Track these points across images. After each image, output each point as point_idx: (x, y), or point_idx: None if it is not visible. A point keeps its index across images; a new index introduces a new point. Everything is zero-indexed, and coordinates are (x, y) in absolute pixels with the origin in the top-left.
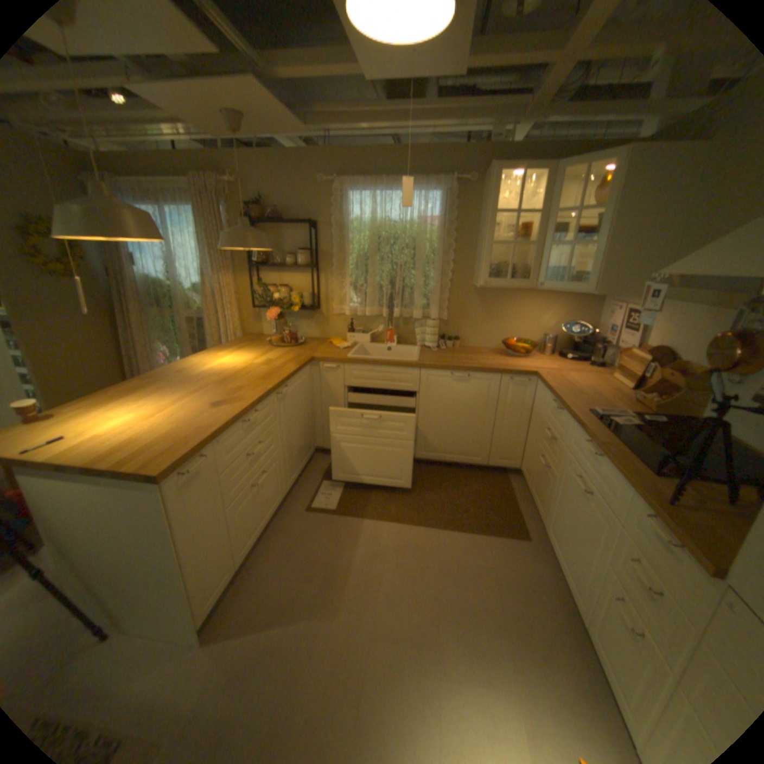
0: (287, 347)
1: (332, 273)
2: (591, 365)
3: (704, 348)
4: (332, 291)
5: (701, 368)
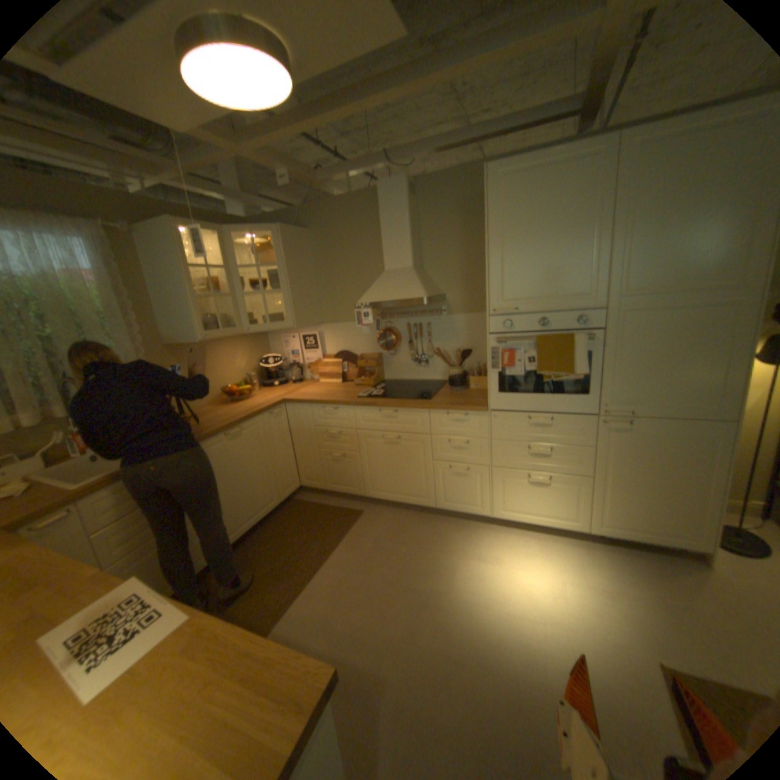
0: None
1: None
2: (294, 384)
3: (366, 345)
4: None
5: (370, 355)
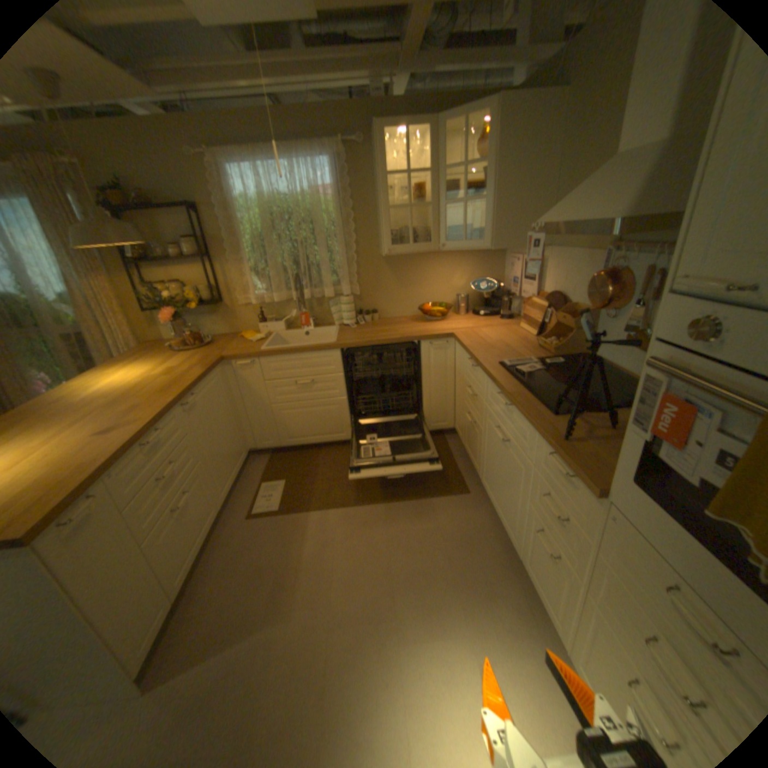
0: (192, 349)
1: (228, 260)
2: (500, 318)
3: (586, 289)
4: (233, 280)
5: (586, 307)
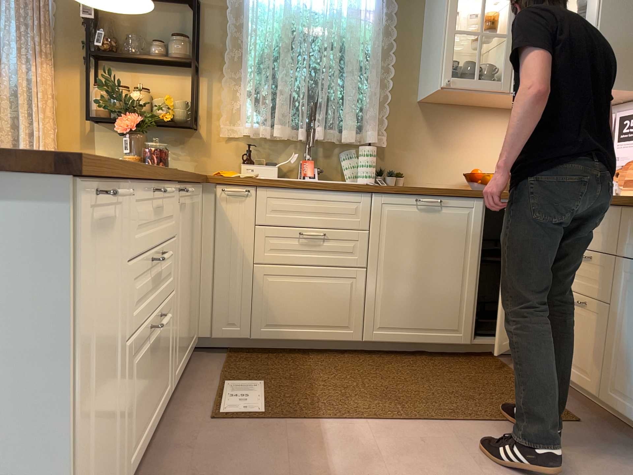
0: None
1: (221, 77)
2: None
3: None
4: (220, 103)
5: None
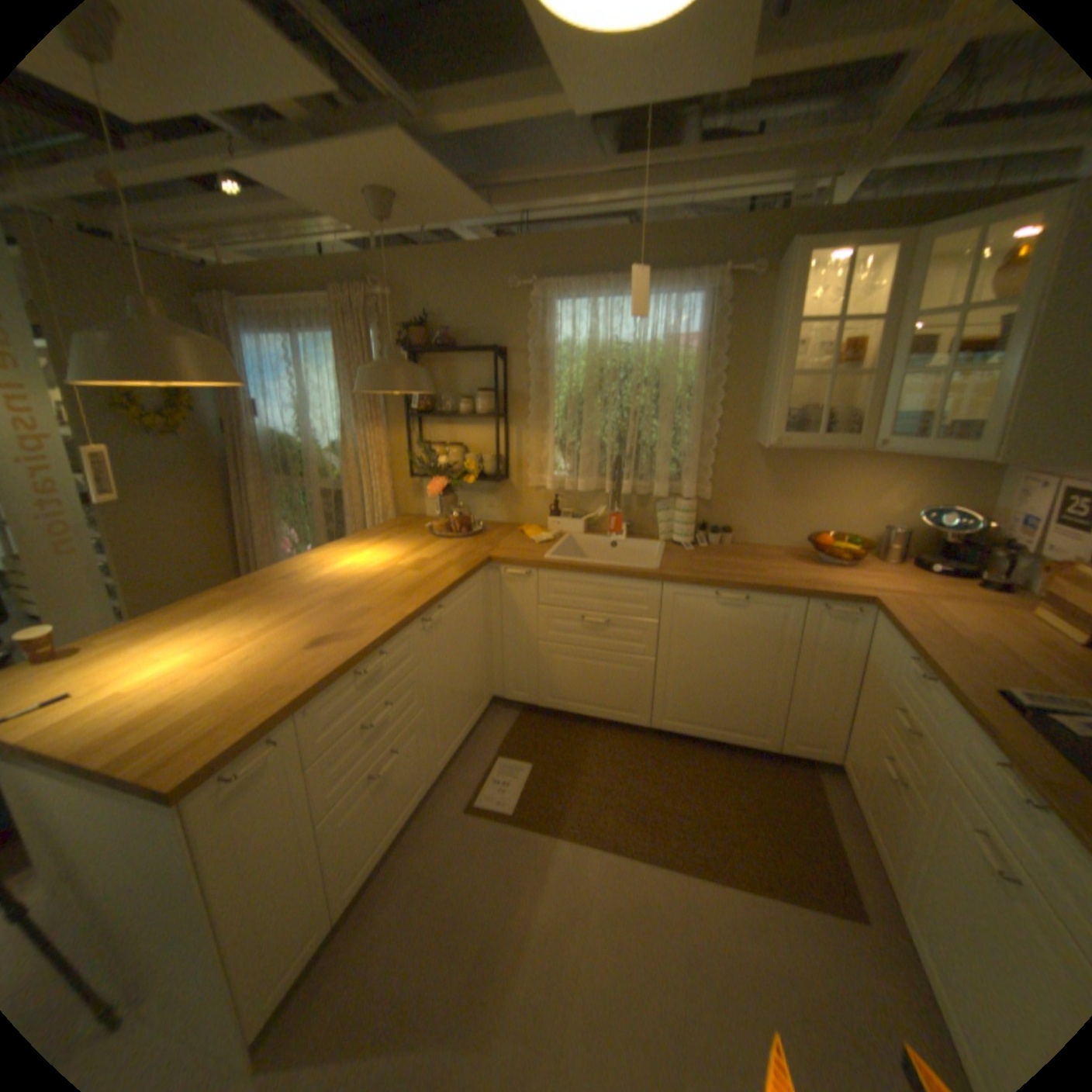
0: (455, 538)
1: (527, 425)
2: (982, 586)
3: None
4: (528, 452)
5: None
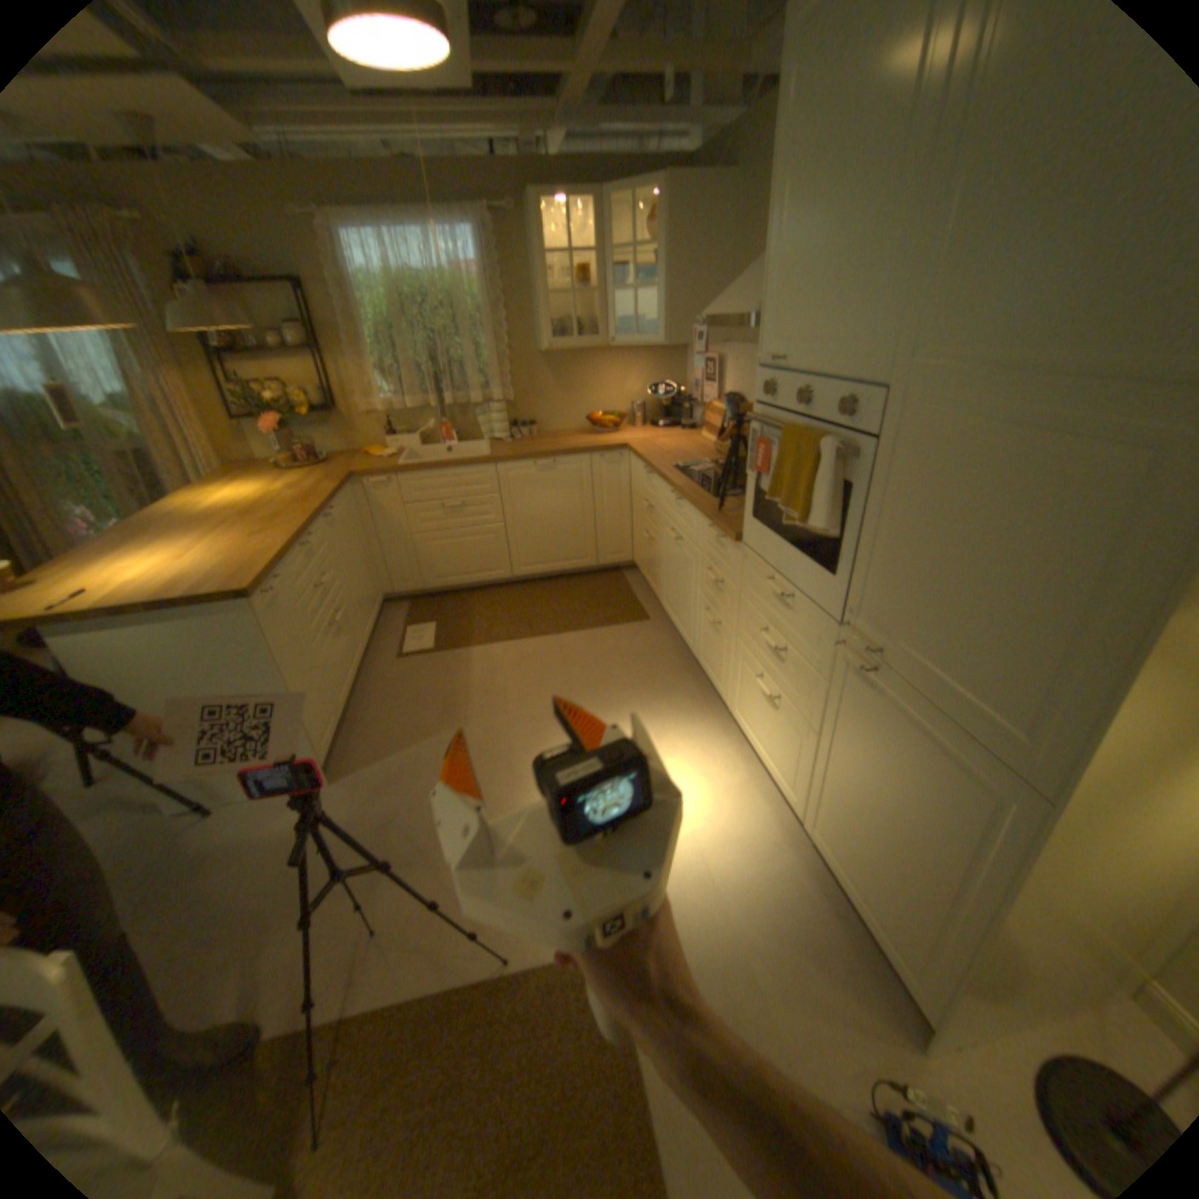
0: (306, 467)
1: (342, 354)
2: (681, 430)
3: None
4: (349, 380)
5: None
